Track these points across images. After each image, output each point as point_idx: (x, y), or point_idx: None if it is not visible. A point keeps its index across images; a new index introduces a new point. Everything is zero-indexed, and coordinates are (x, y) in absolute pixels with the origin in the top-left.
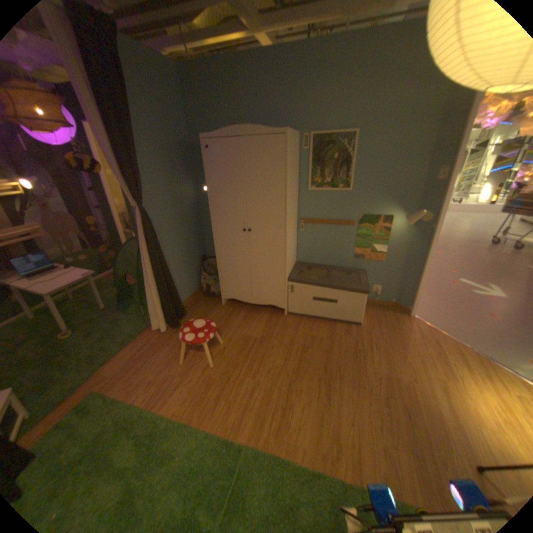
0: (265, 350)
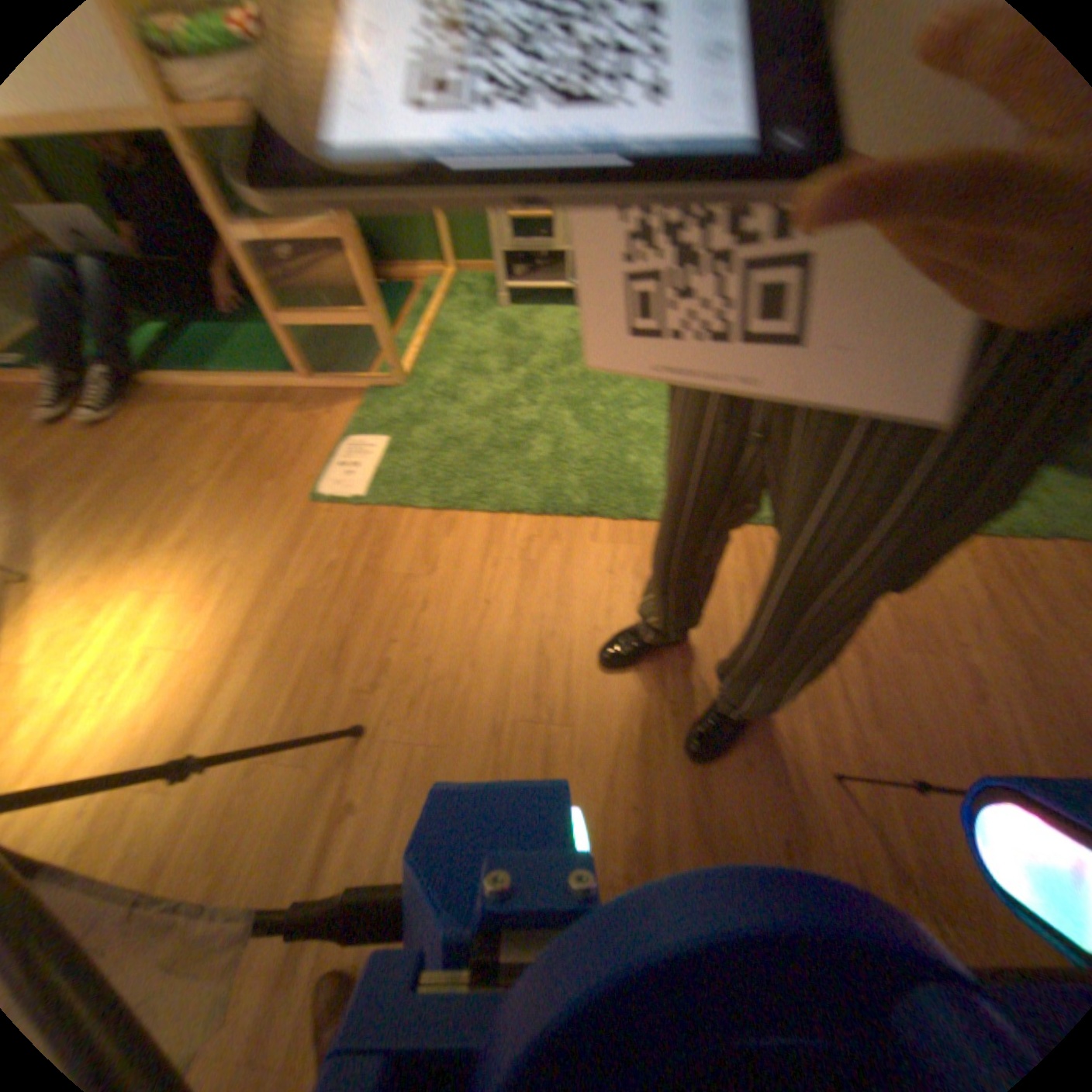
0: (805, 822)
